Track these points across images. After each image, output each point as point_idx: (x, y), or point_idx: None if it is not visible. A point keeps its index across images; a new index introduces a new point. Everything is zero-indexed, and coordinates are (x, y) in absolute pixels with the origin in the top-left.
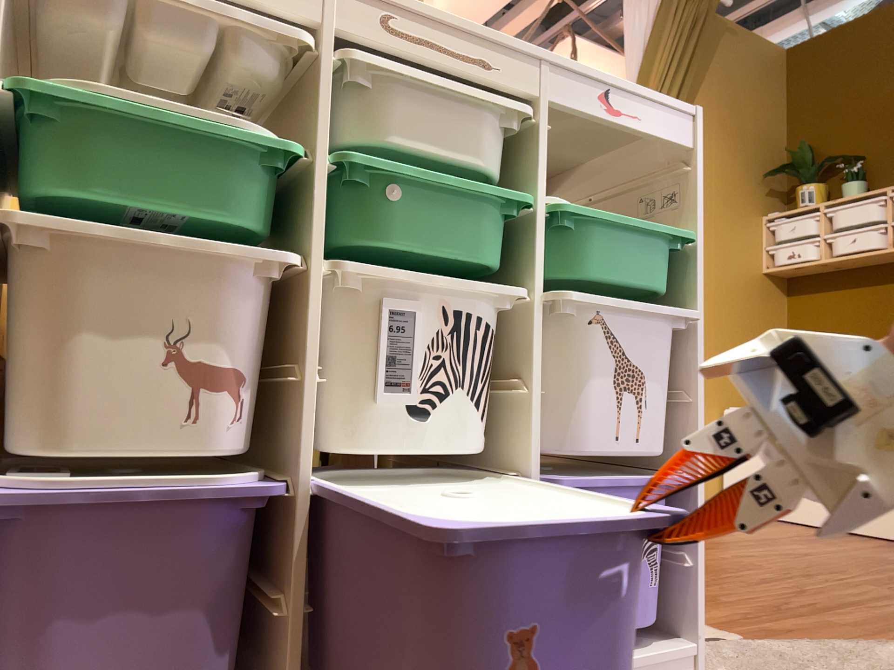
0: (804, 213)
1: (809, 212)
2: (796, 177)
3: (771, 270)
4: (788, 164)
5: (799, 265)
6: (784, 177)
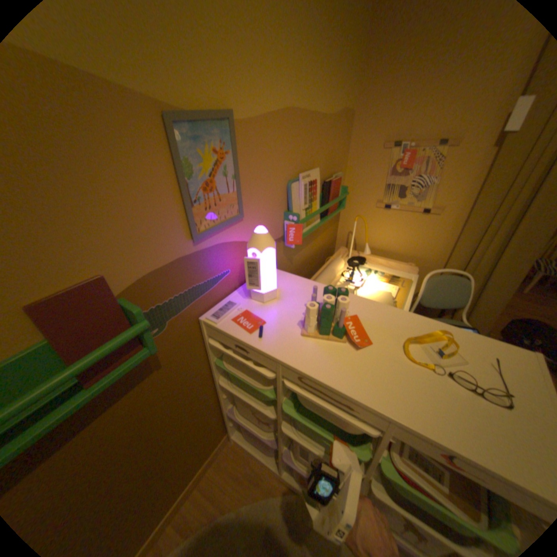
0: None
1: None
2: None
3: None
4: None
5: None
6: None
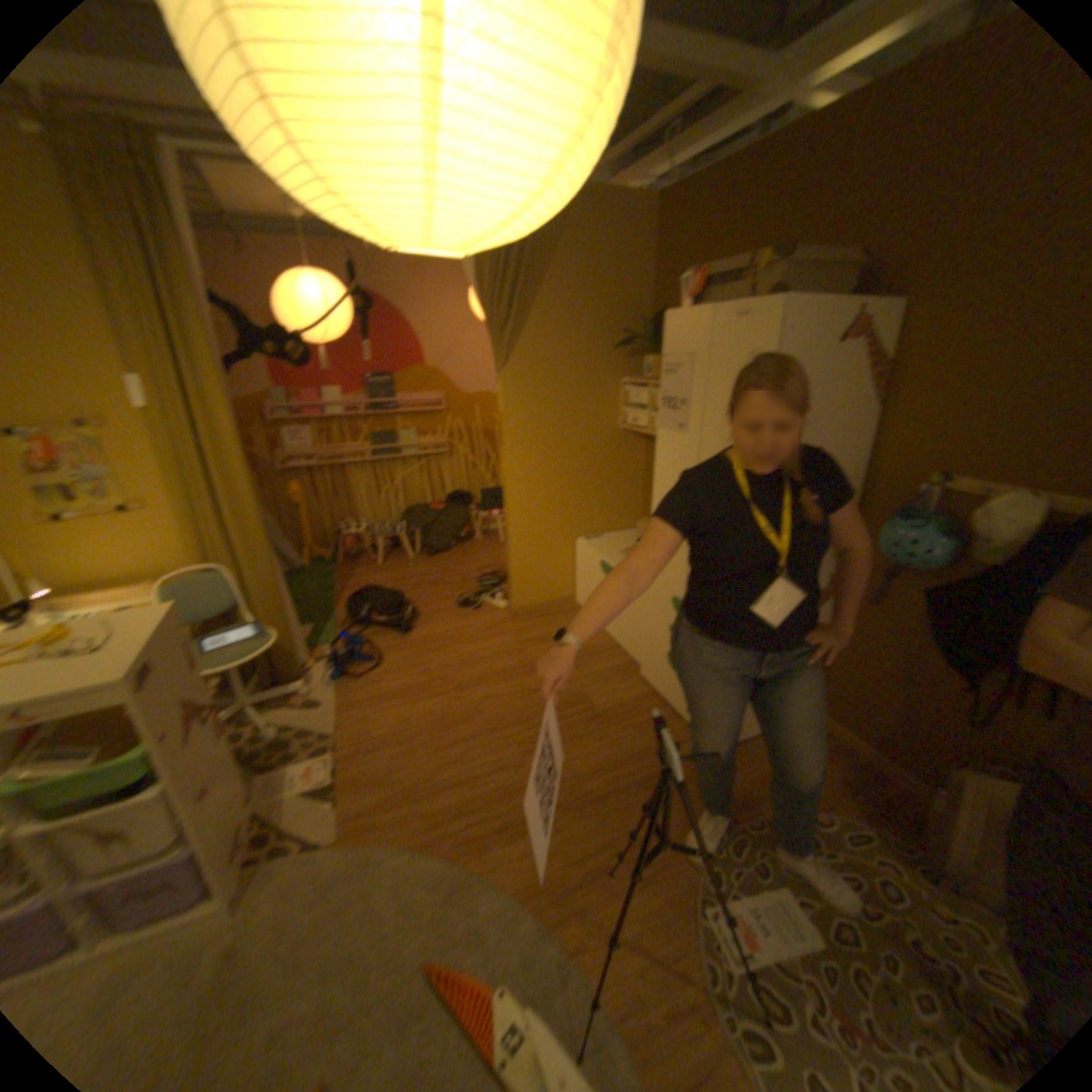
0: (648, 384)
1: (649, 385)
2: (647, 346)
3: (626, 429)
4: (645, 330)
5: (639, 432)
6: (637, 346)
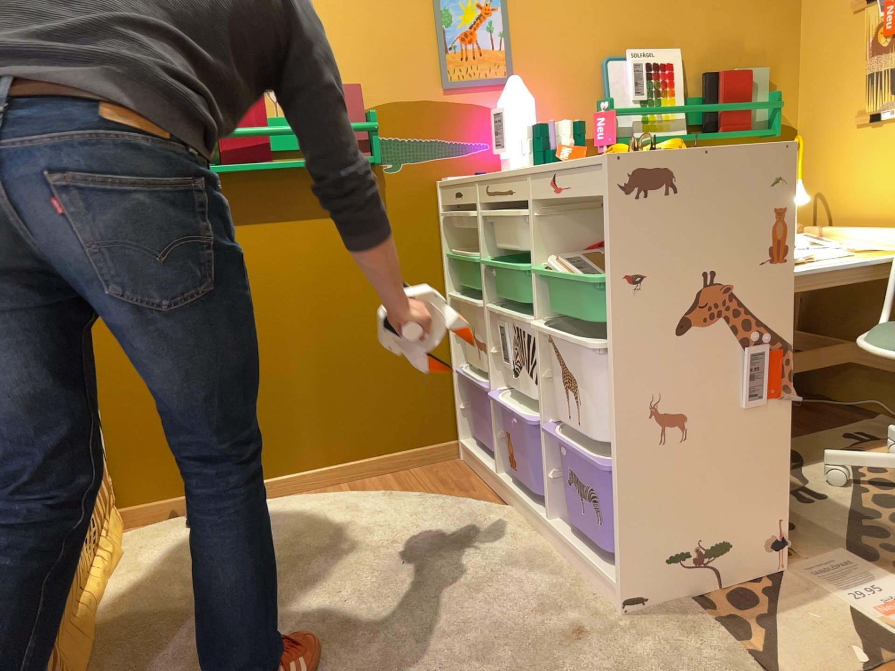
0: None
1: None
2: None
3: None
4: None
5: None
6: None
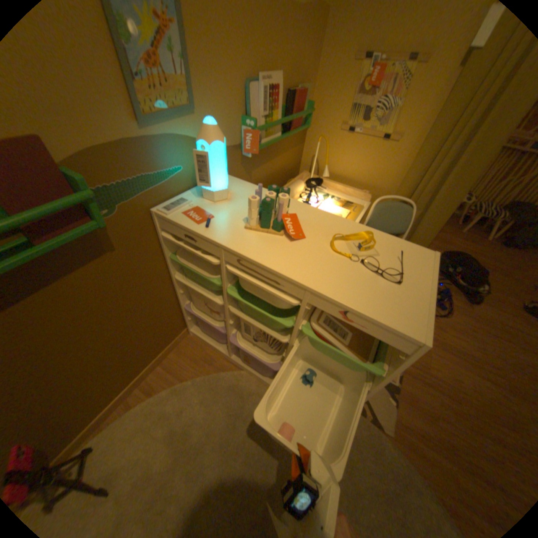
0: None
1: None
2: None
3: None
4: None
5: None
6: None
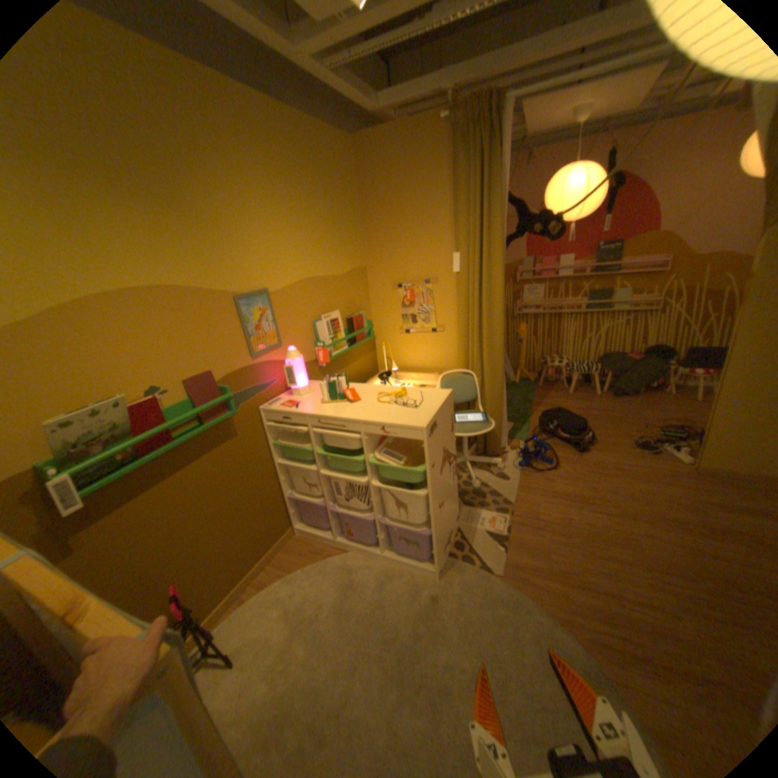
0: None
1: None
2: None
3: None
4: None
5: None
6: None
